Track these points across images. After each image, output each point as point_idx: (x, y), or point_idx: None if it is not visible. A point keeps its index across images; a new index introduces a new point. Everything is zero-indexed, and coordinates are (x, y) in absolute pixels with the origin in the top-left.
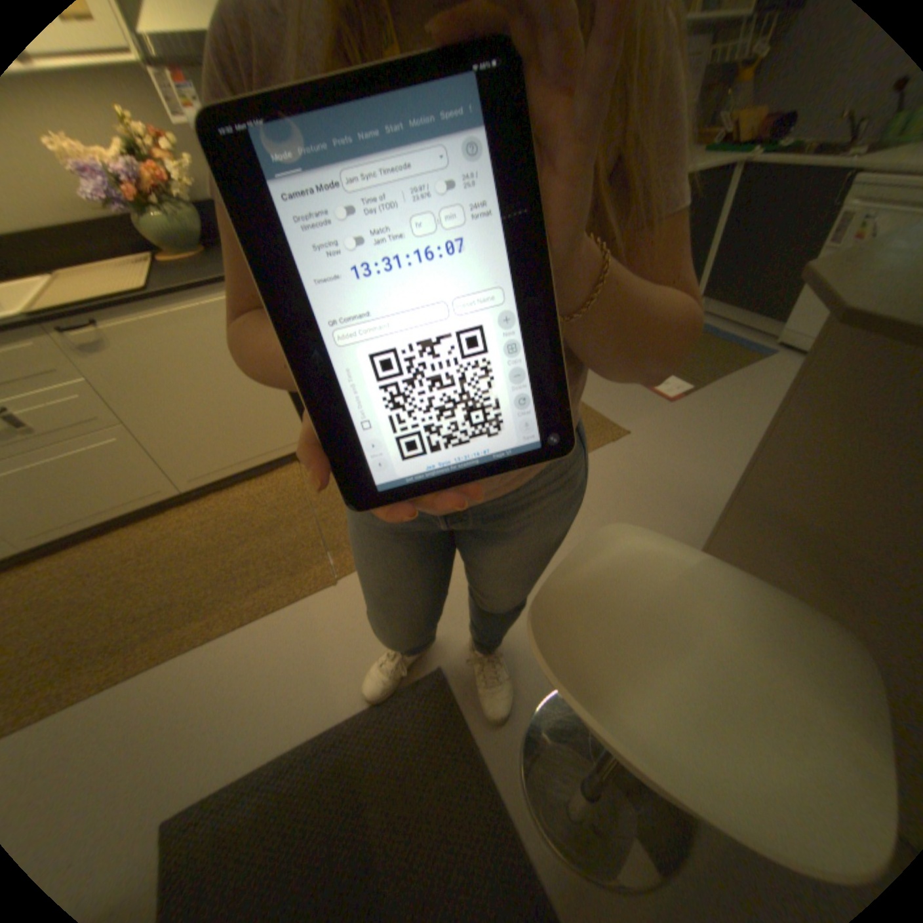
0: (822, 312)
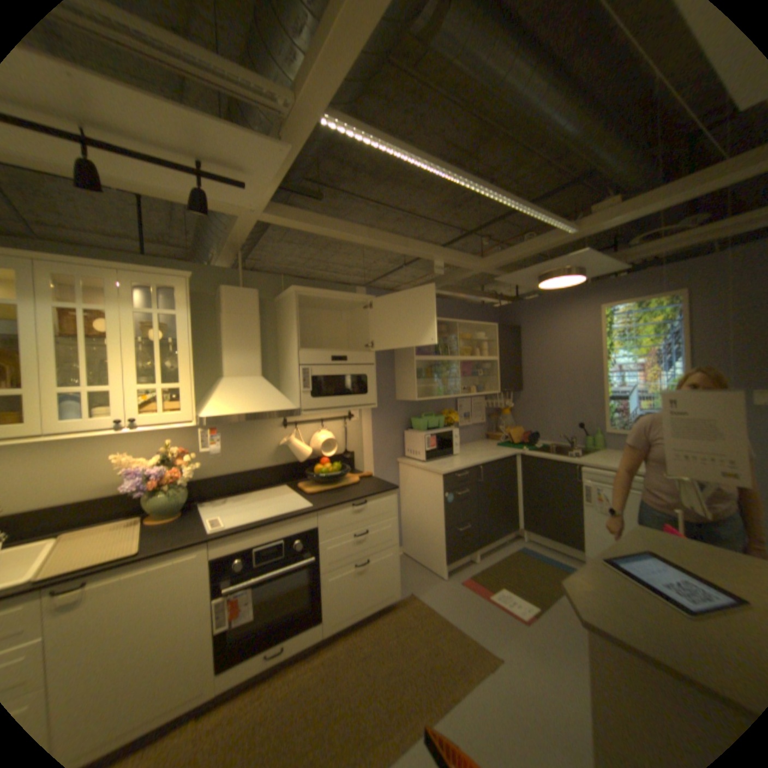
0: (603, 546)
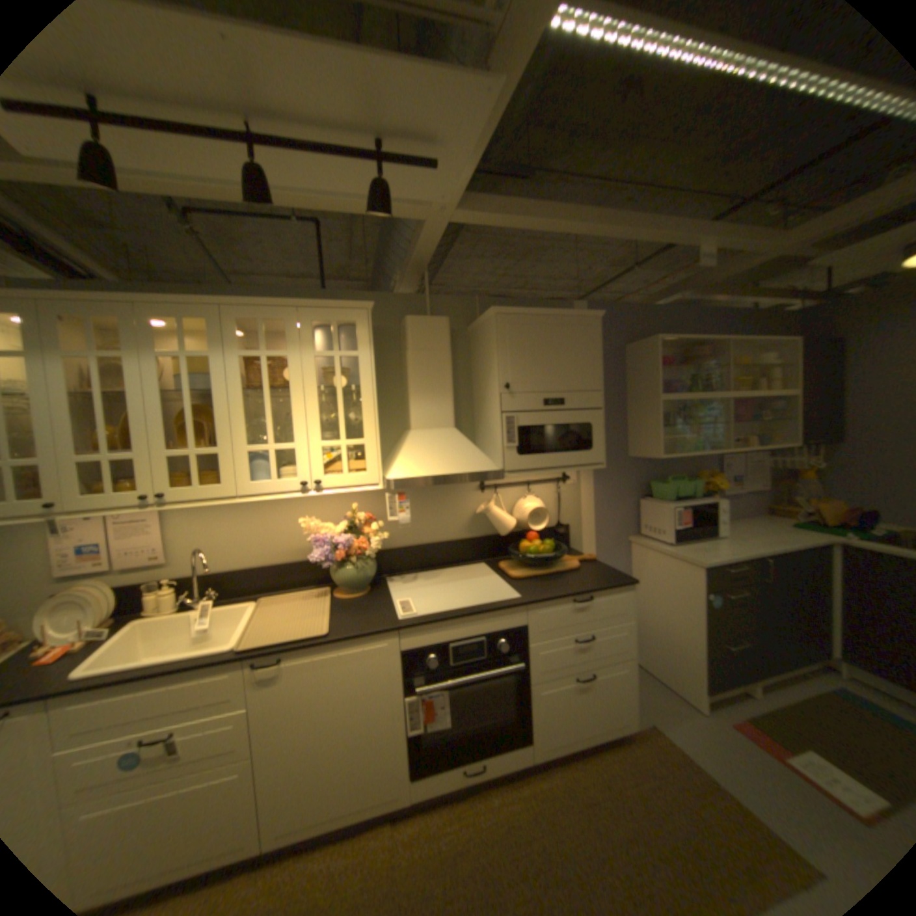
0: None
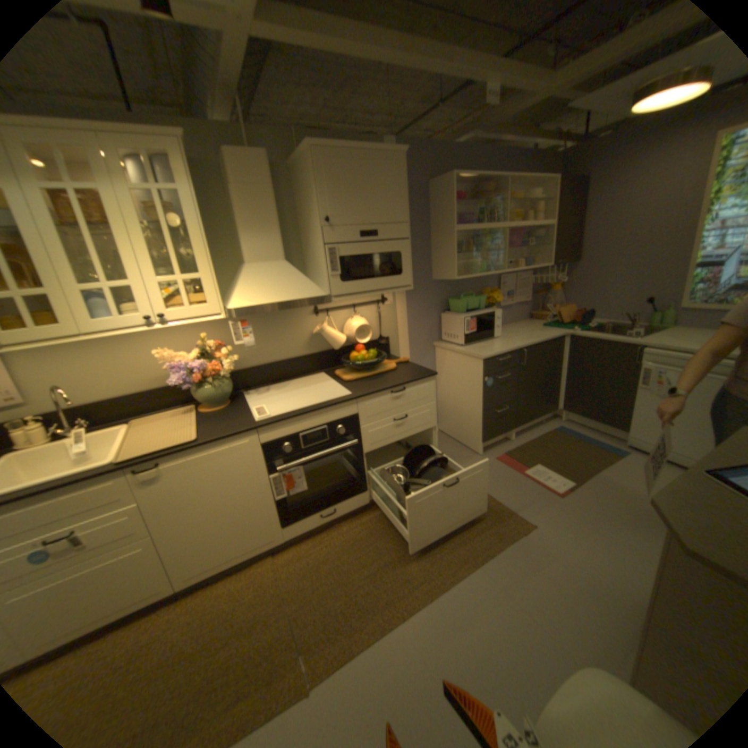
0: (652, 428)
